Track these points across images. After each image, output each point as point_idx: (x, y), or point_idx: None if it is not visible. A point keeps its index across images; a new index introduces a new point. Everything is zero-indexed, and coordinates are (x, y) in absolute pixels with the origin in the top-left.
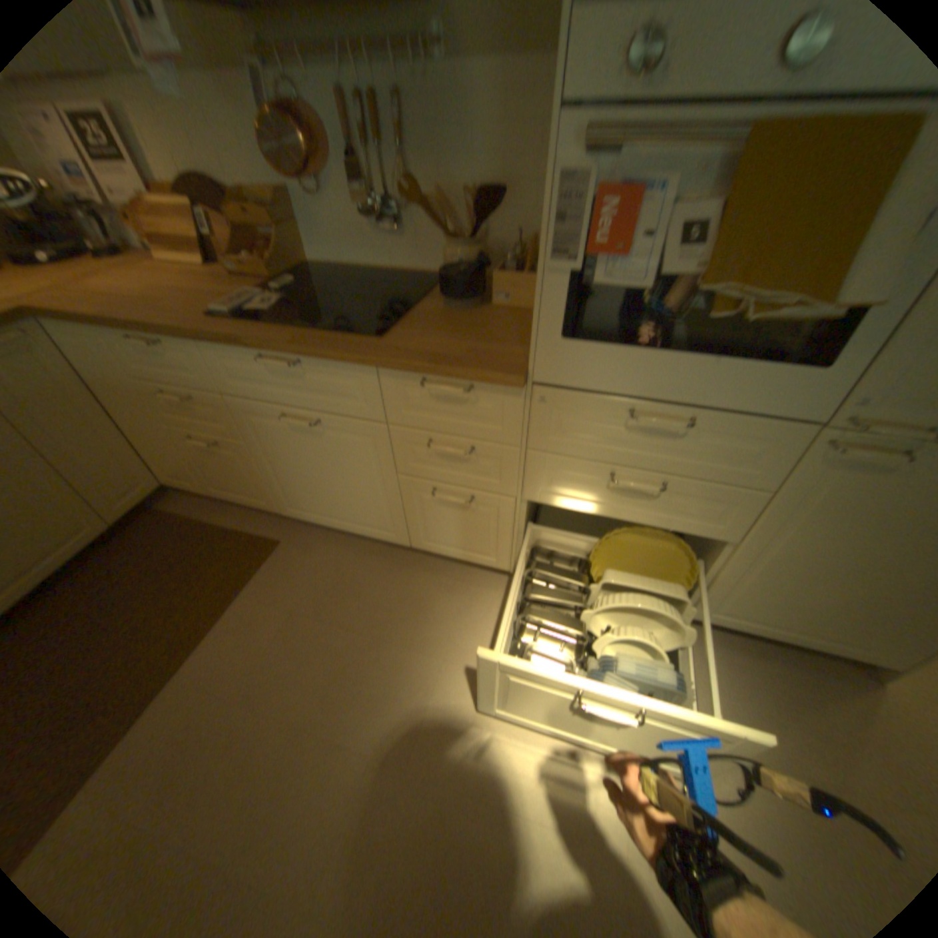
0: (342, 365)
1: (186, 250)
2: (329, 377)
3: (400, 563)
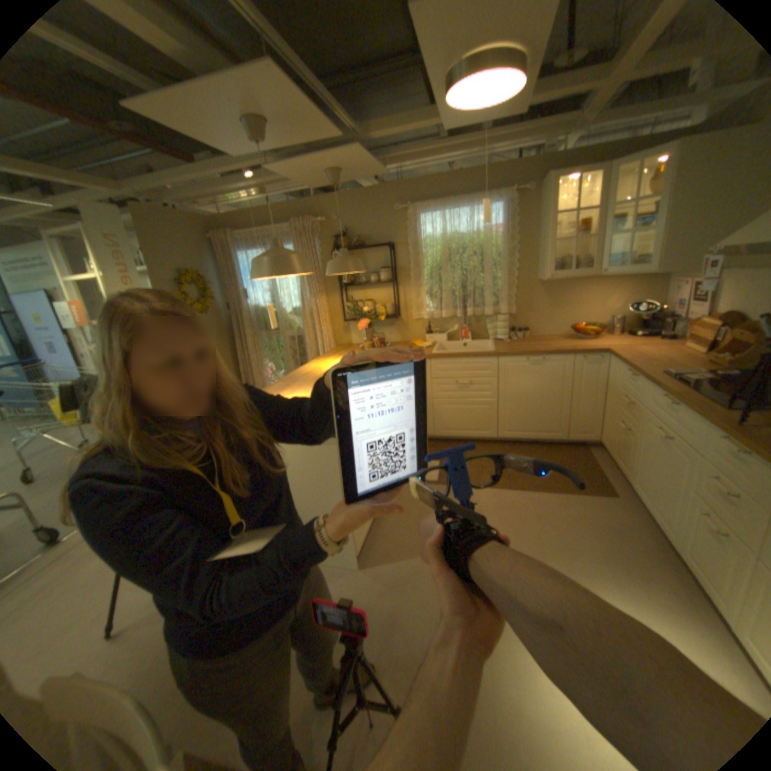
0: (695, 416)
1: (702, 347)
2: (687, 419)
3: (665, 562)
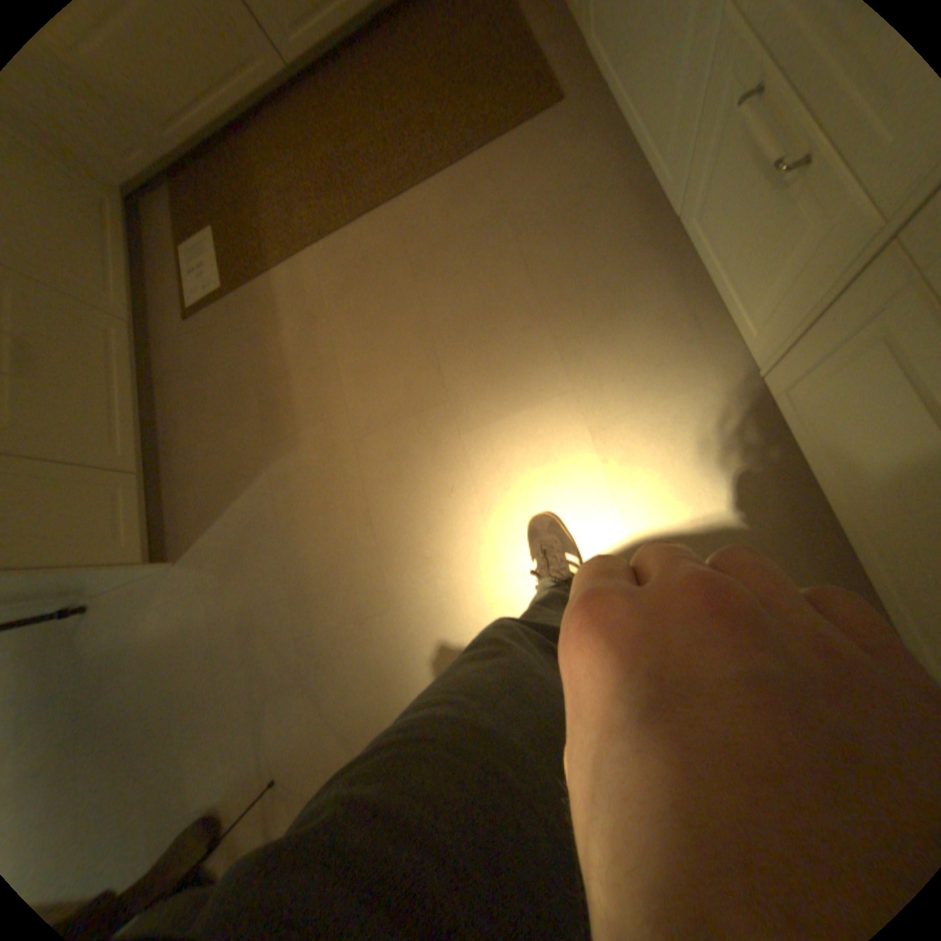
0: None
1: None
2: None
3: (655, 237)
